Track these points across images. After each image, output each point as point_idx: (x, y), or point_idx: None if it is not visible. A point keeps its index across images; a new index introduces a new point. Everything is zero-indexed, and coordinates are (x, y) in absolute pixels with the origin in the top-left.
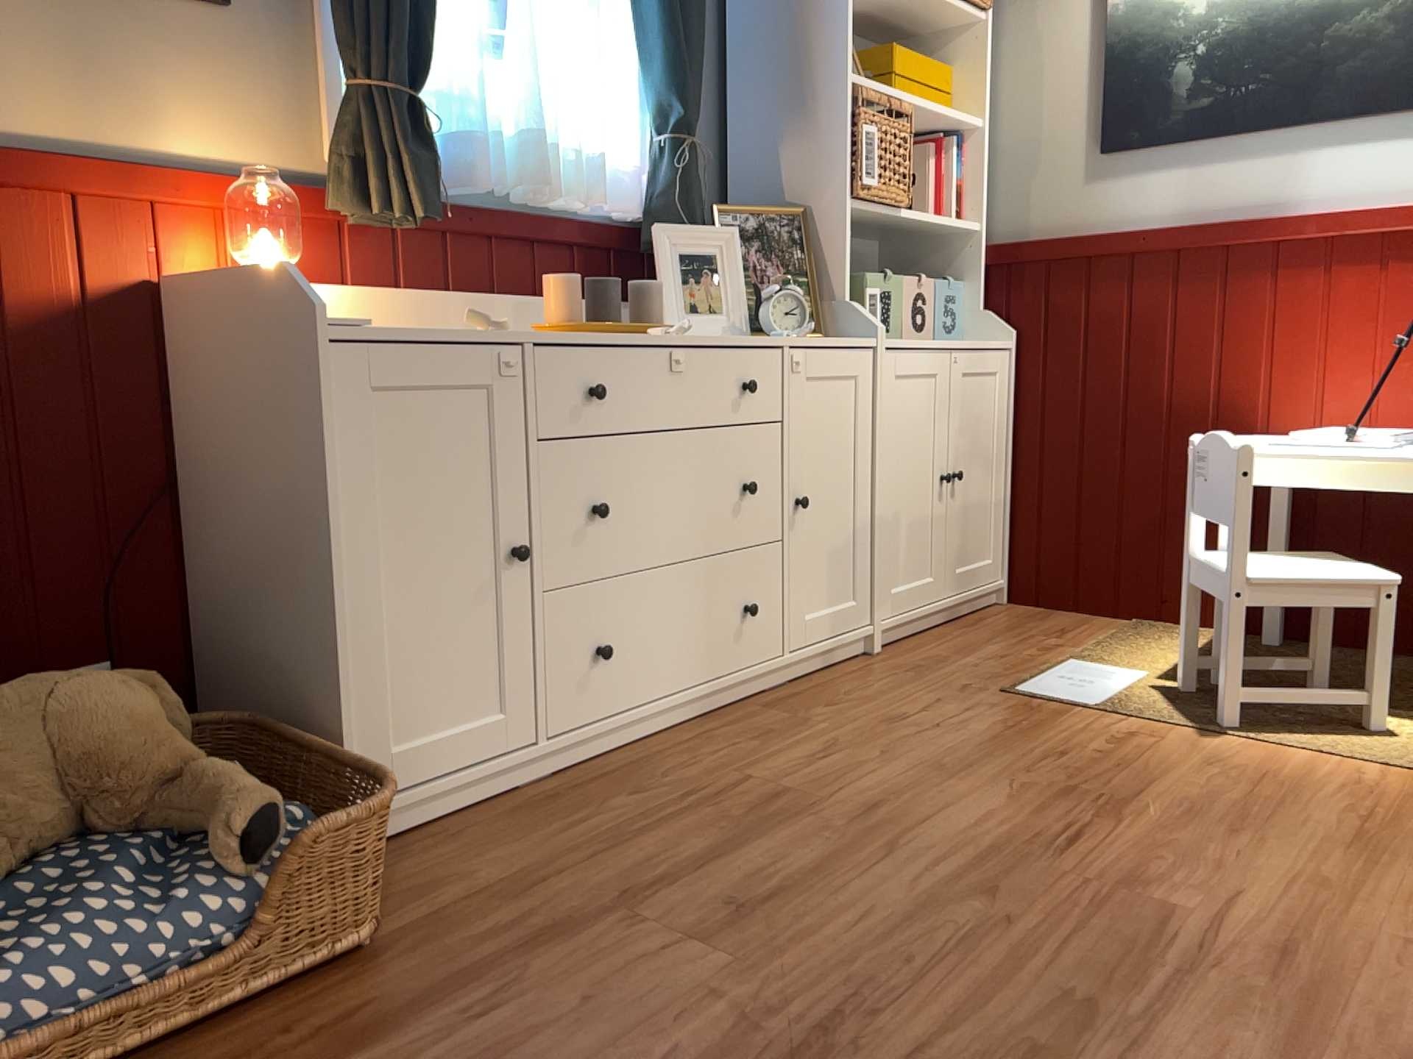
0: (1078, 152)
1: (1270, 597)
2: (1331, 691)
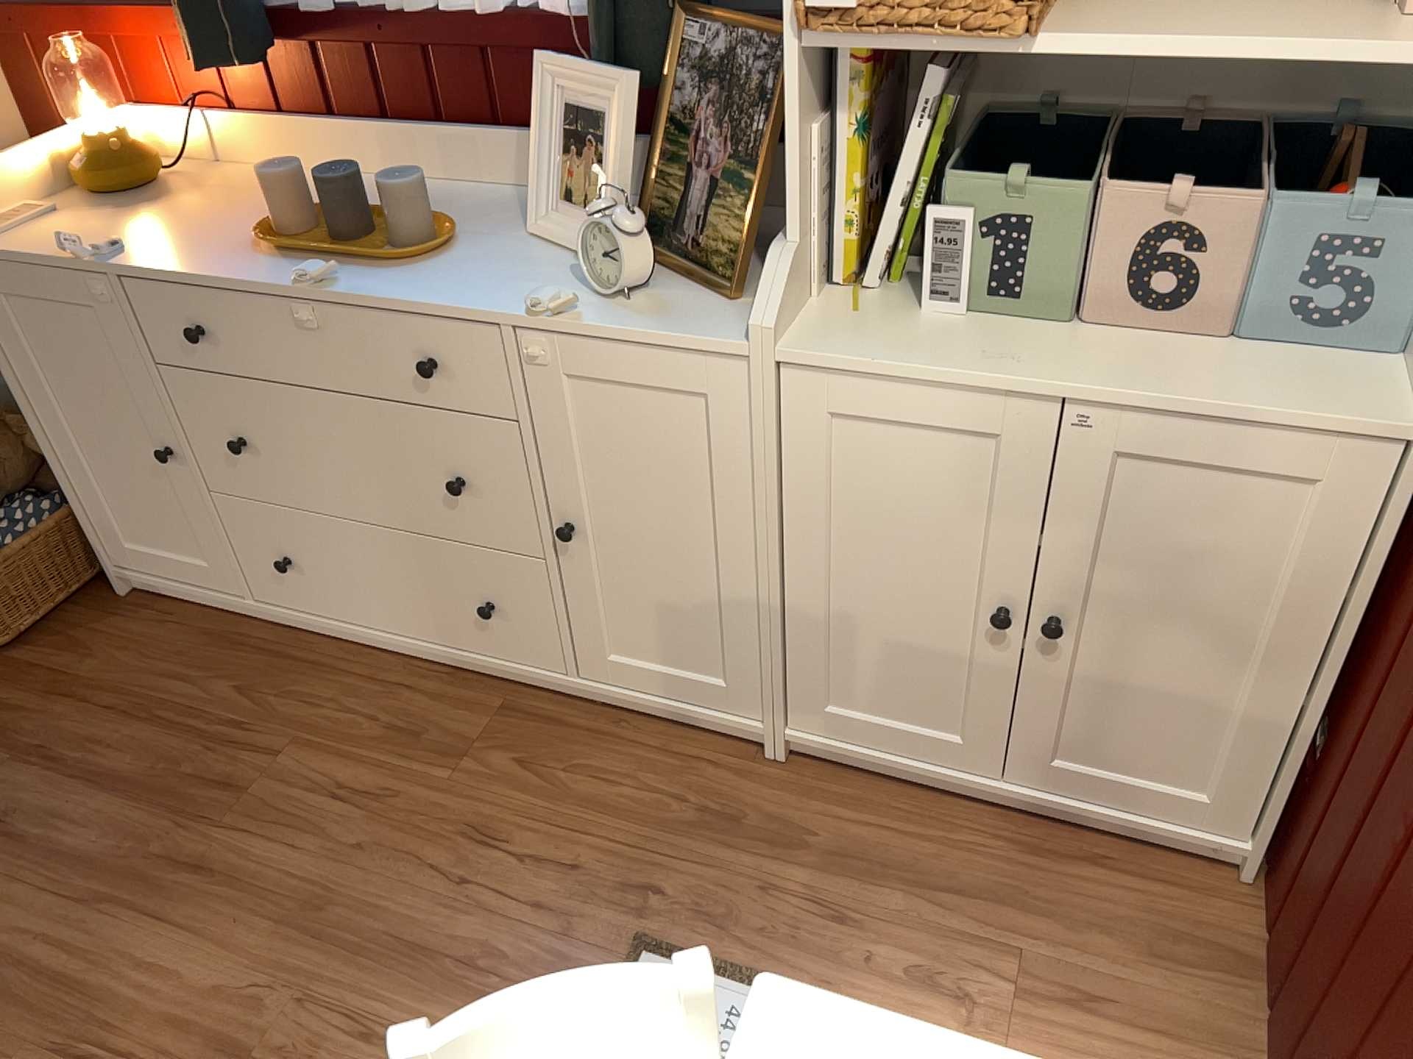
0: None
1: None
2: None
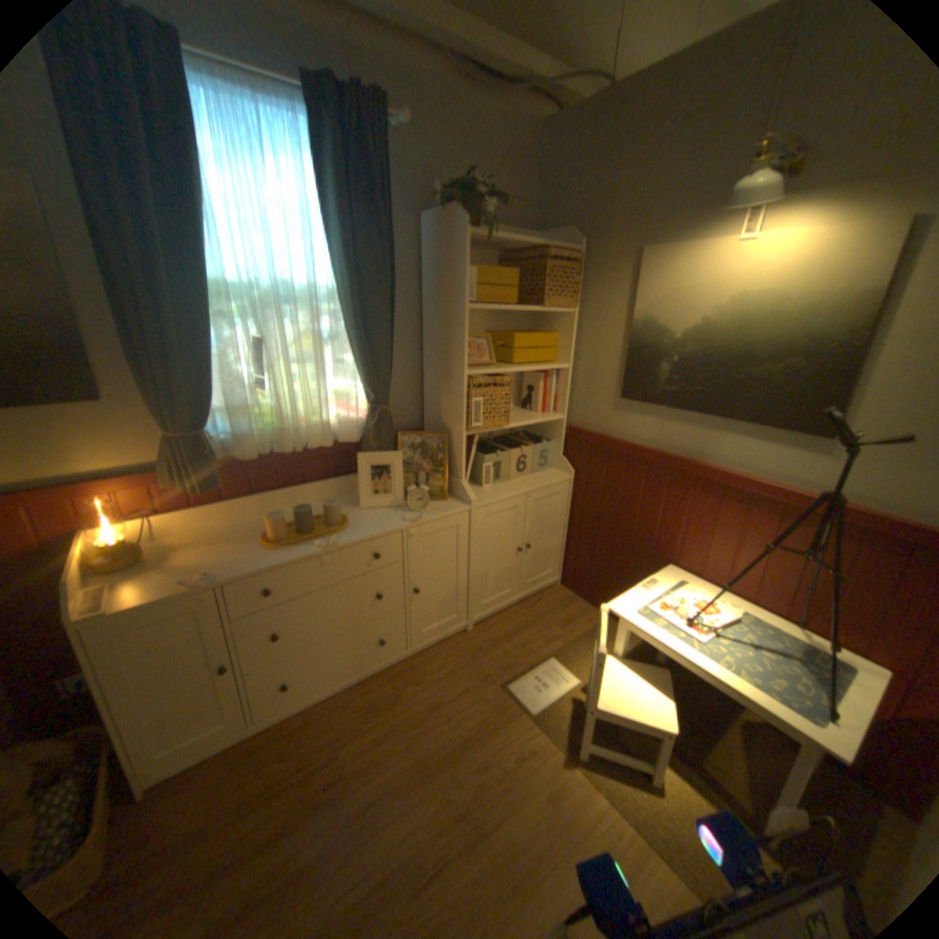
0: (612, 393)
1: (608, 721)
2: (635, 766)
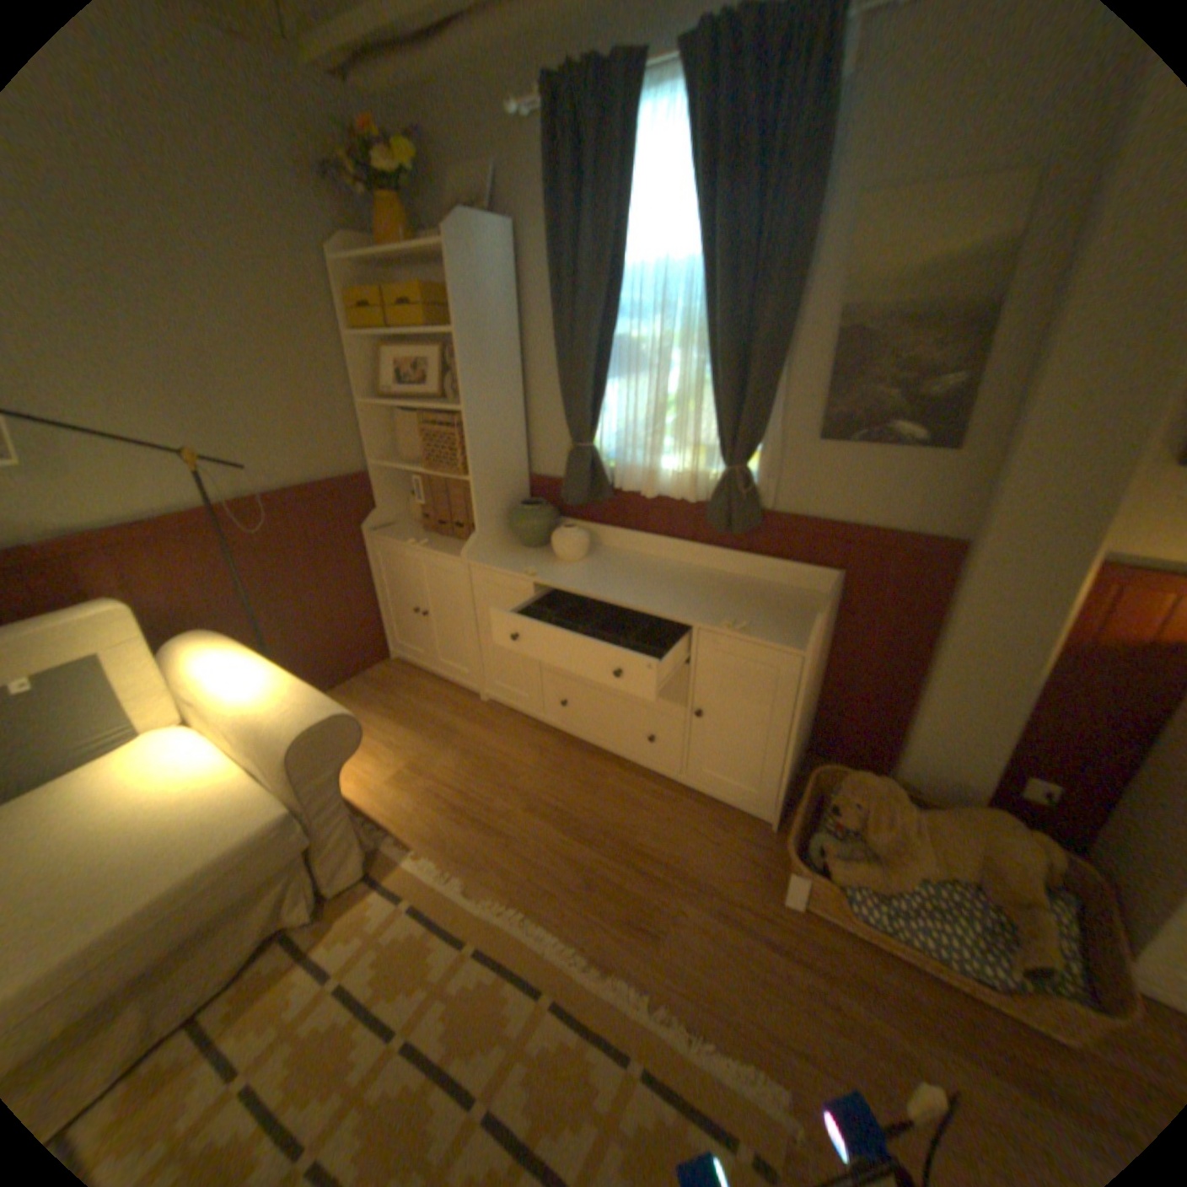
0: None
1: None
2: None
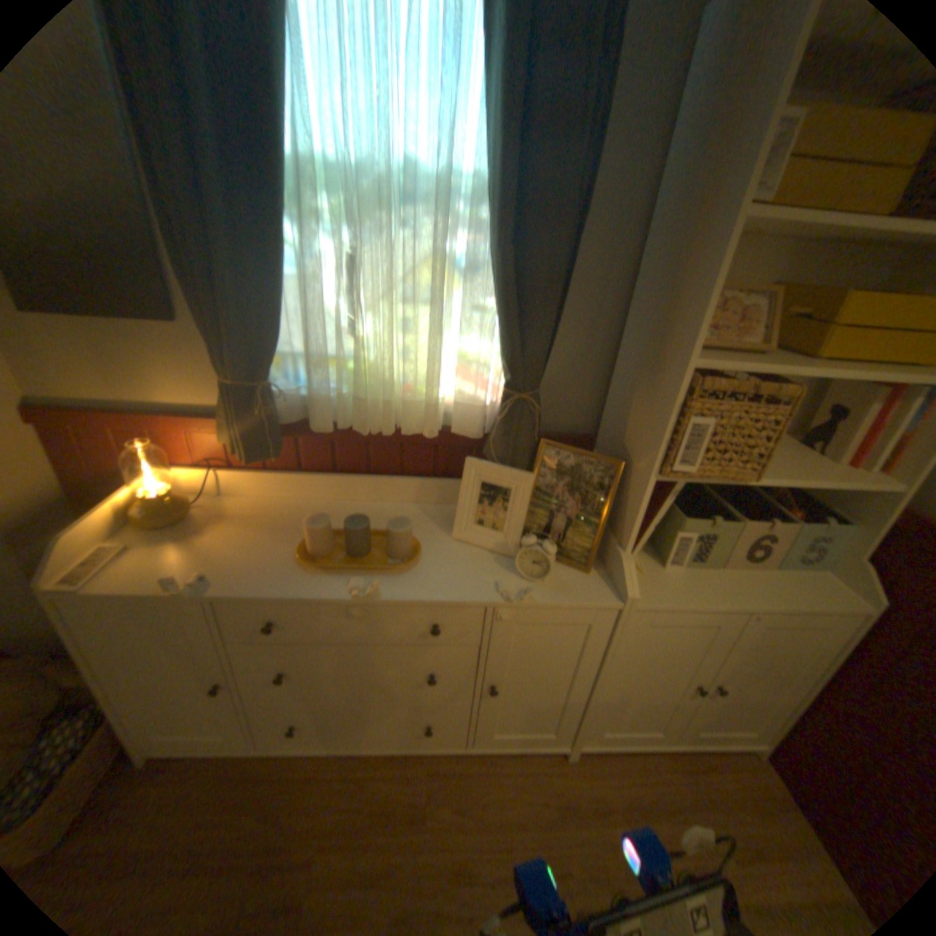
0: None
1: None
2: None
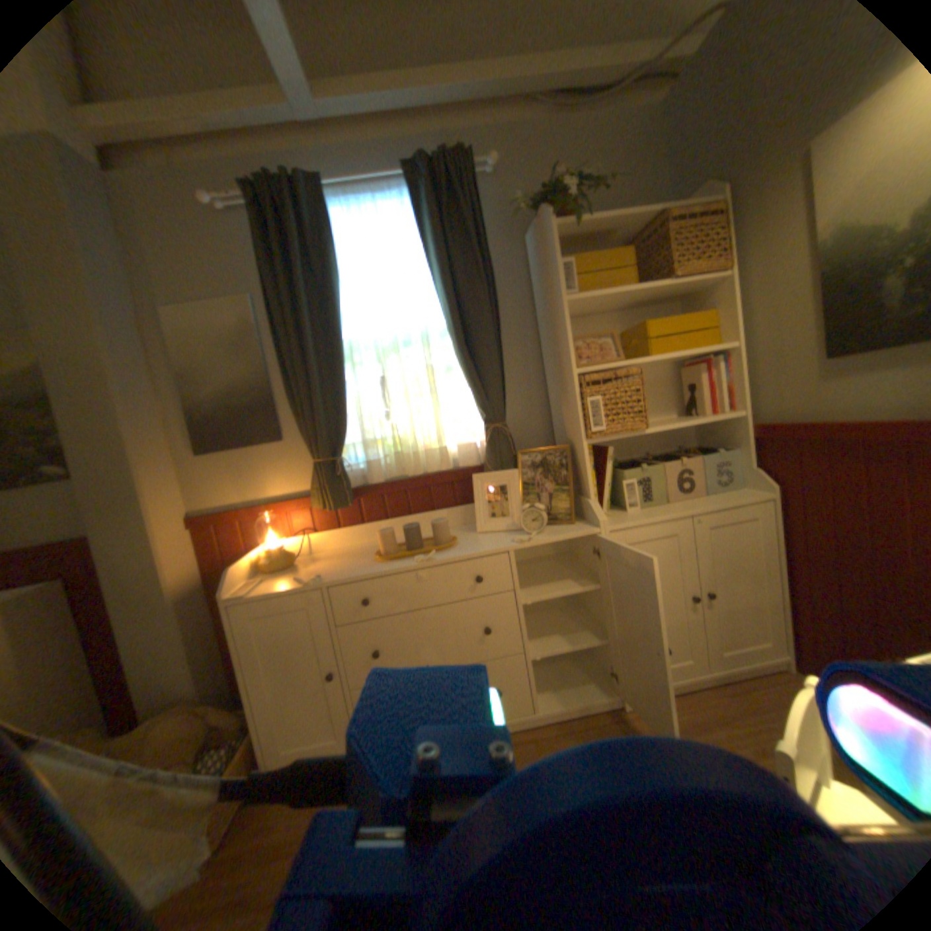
0: (813, 356)
1: None
2: None
